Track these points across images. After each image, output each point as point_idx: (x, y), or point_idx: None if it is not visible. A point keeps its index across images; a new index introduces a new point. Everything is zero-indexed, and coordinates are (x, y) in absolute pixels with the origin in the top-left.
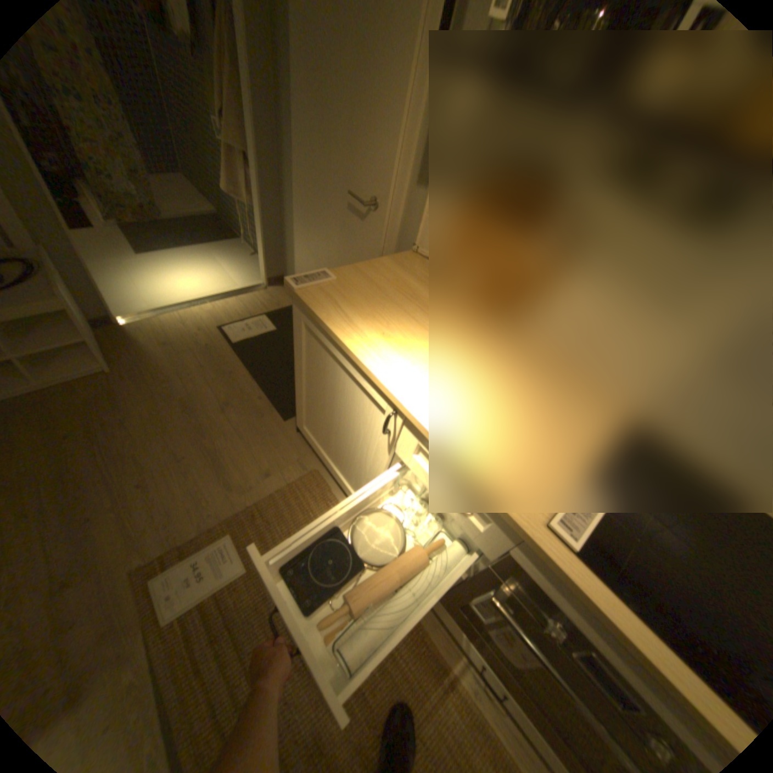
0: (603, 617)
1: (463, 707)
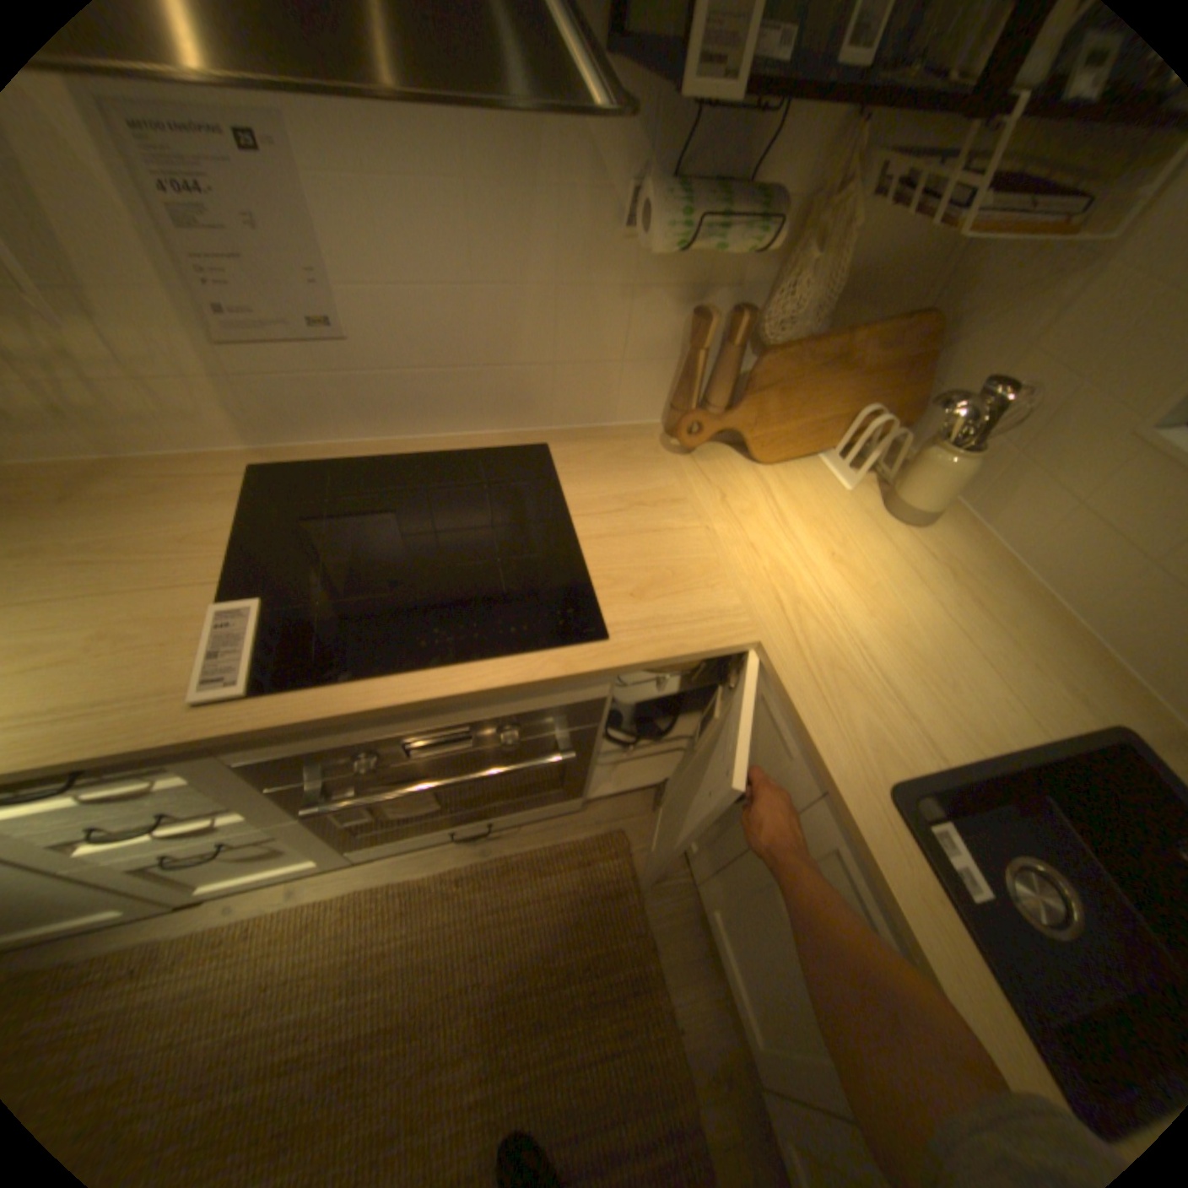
0: (326, 721)
1: (479, 881)
